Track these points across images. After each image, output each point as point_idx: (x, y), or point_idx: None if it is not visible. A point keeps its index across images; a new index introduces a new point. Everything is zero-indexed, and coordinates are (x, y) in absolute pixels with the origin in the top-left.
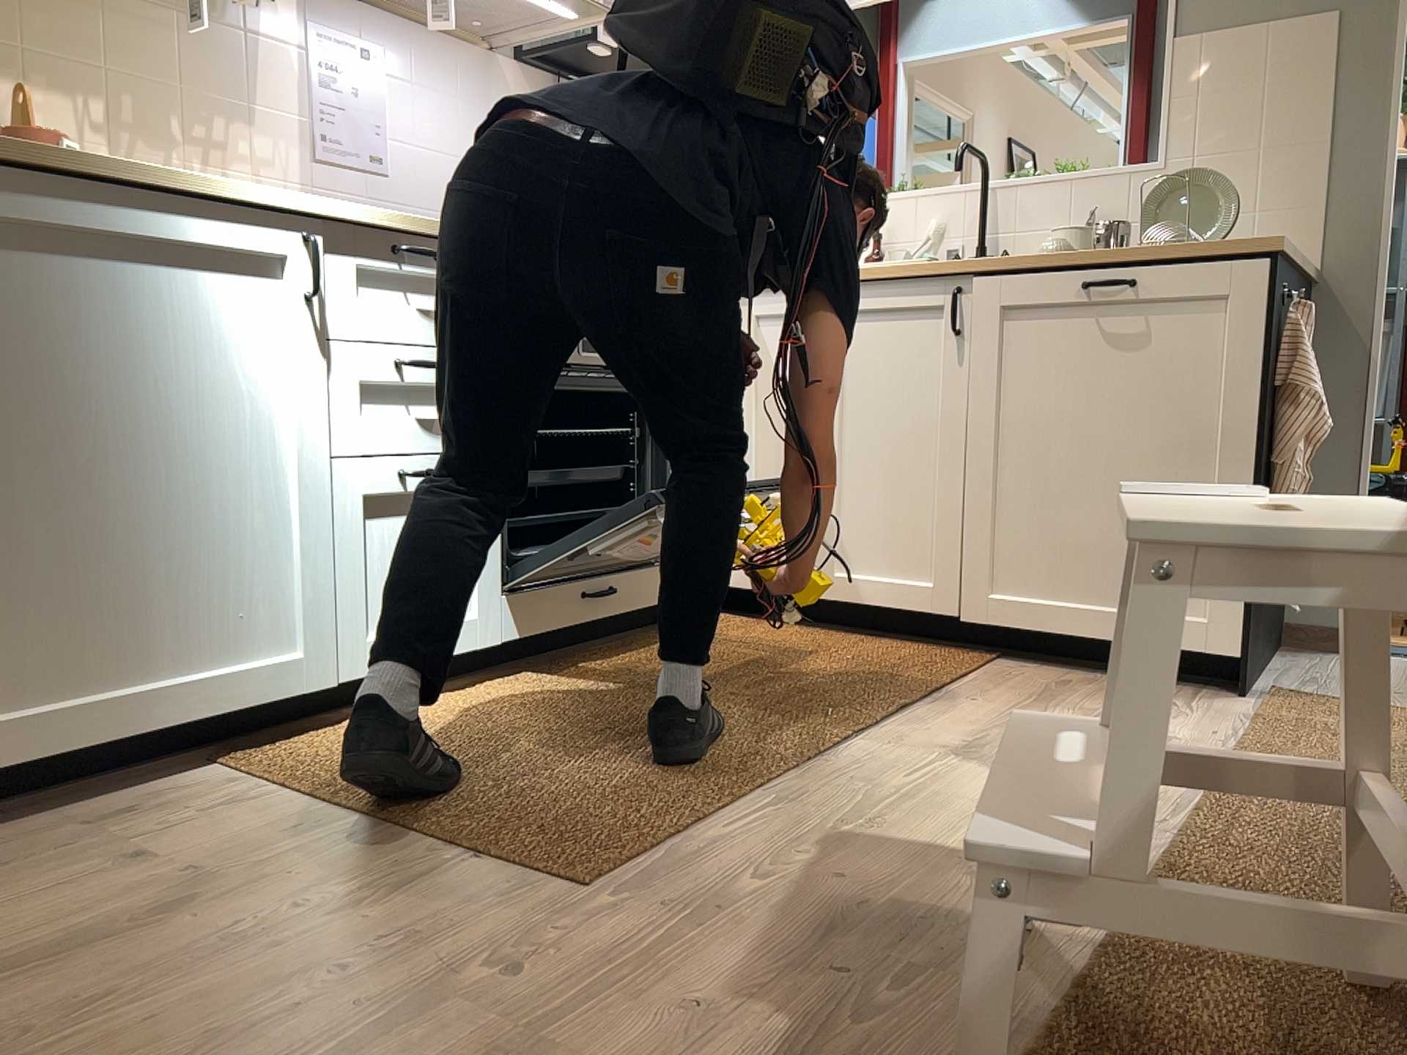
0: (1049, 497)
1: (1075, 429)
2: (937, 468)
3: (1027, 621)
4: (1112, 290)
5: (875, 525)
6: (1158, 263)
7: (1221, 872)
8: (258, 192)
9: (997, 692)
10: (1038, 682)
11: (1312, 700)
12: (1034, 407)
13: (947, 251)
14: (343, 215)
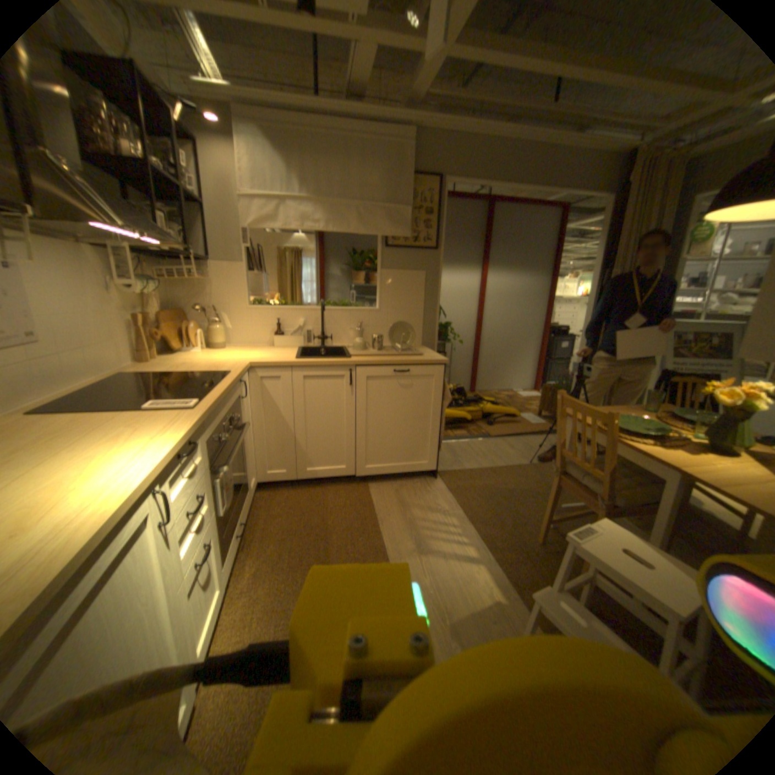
0: (383, 433)
1: (390, 412)
2: (344, 428)
3: (377, 470)
4: (402, 371)
5: (320, 449)
6: (416, 363)
7: (522, 578)
8: (131, 491)
9: (393, 508)
10: (392, 494)
11: (450, 474)
12: (377, 406)
13: (306, 328)
14: (163, 462)
